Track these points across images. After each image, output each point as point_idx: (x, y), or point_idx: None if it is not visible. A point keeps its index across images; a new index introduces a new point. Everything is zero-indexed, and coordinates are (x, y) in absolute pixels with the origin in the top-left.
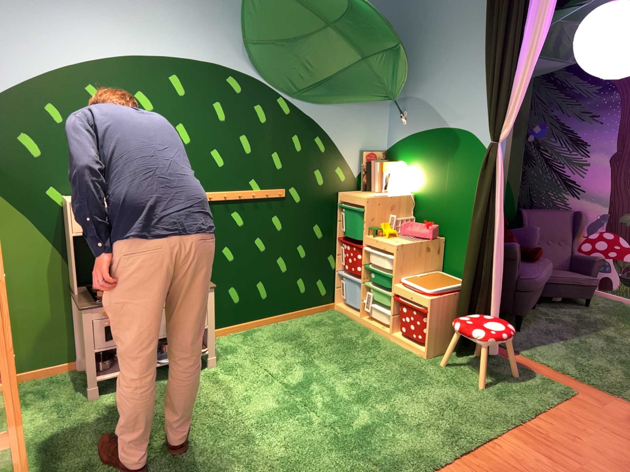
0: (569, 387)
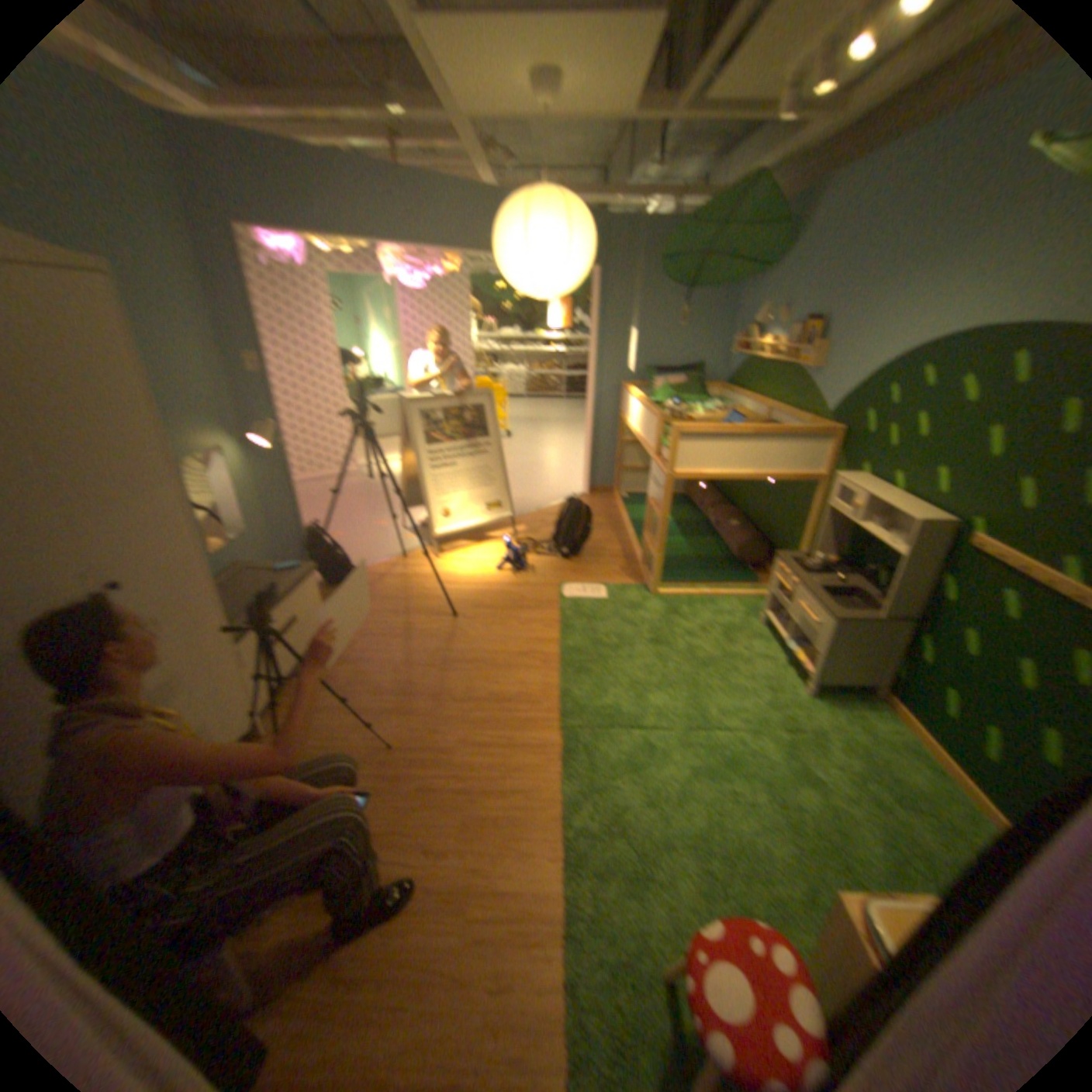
0: None
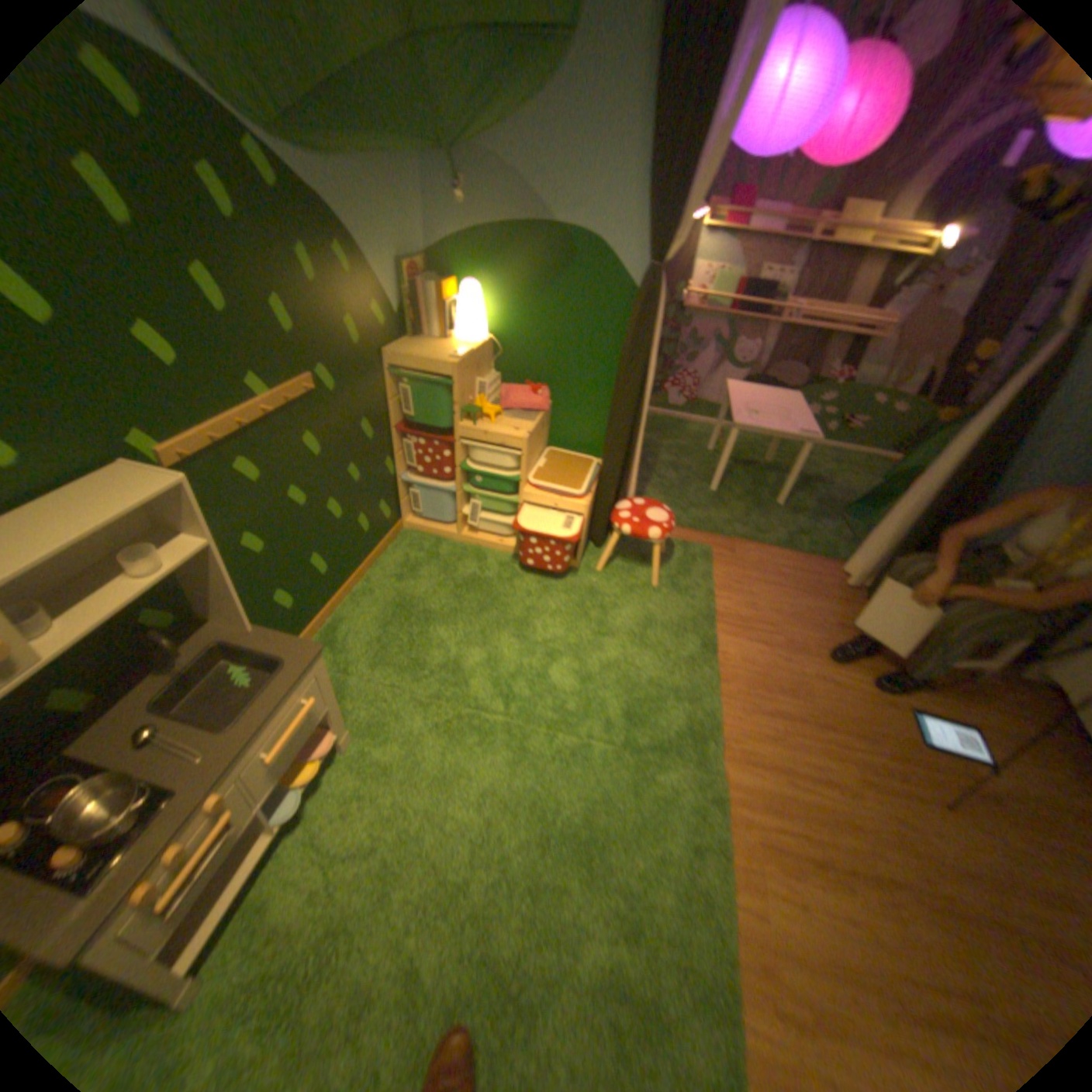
0: (701, 545)
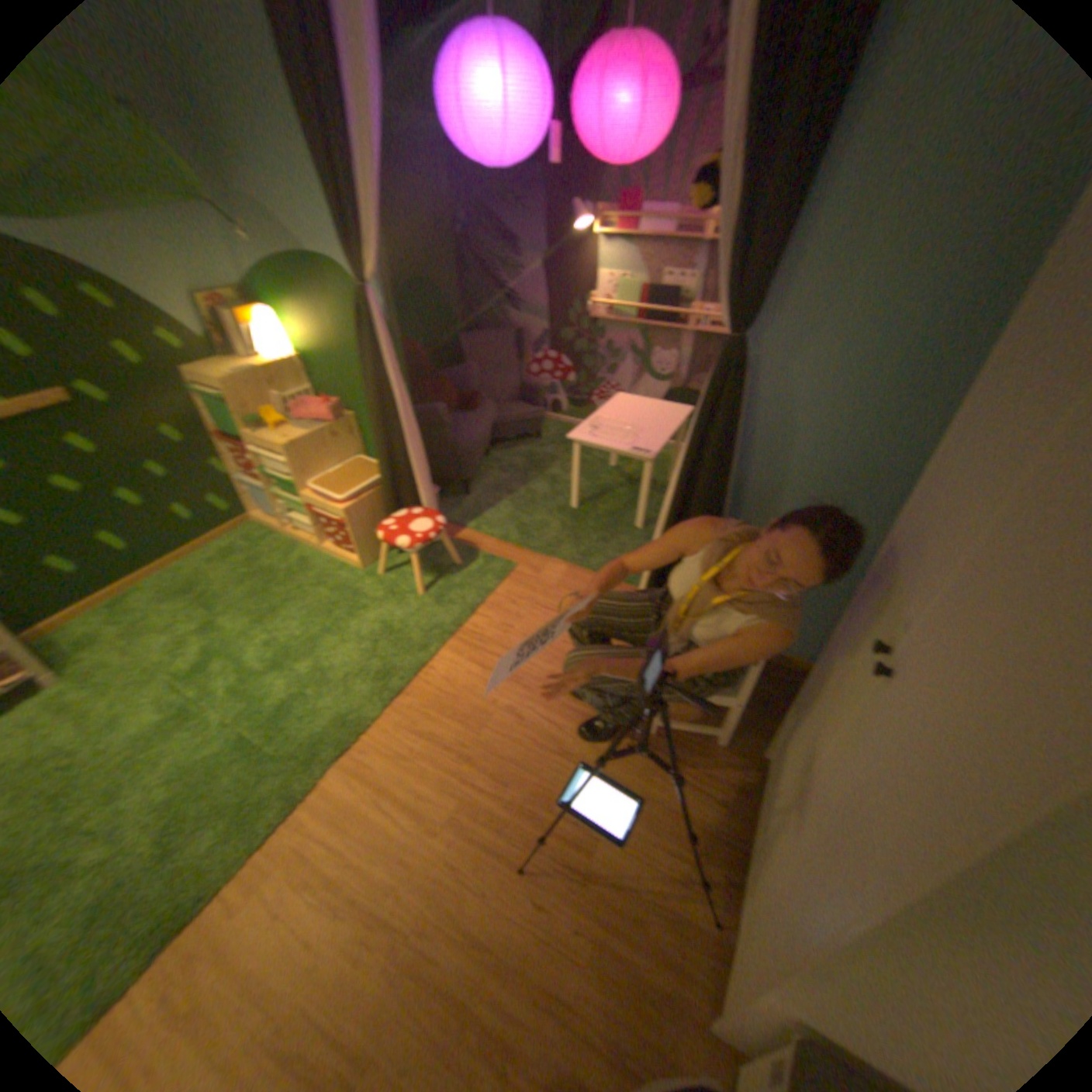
0: (508, 562)
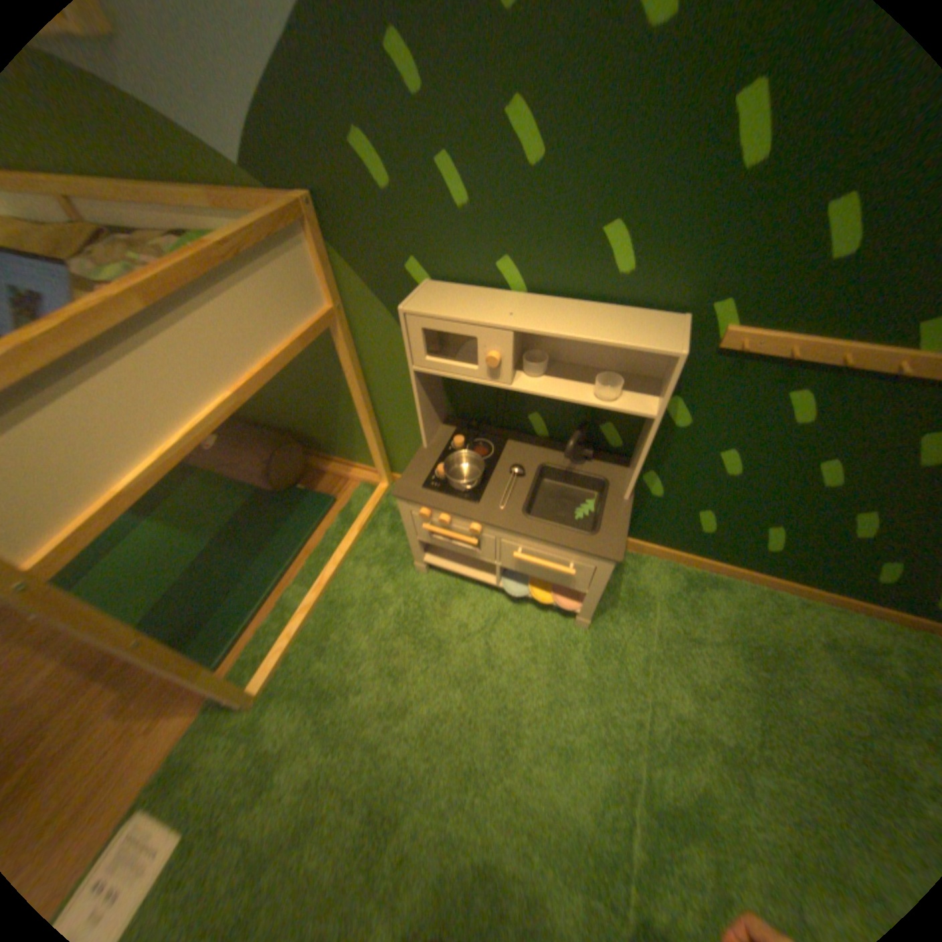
0: None
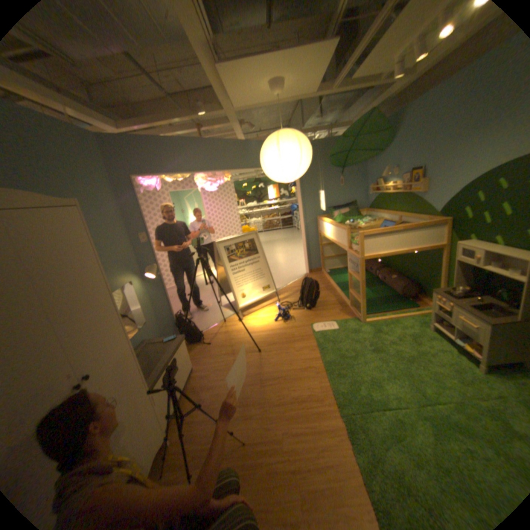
0: None
